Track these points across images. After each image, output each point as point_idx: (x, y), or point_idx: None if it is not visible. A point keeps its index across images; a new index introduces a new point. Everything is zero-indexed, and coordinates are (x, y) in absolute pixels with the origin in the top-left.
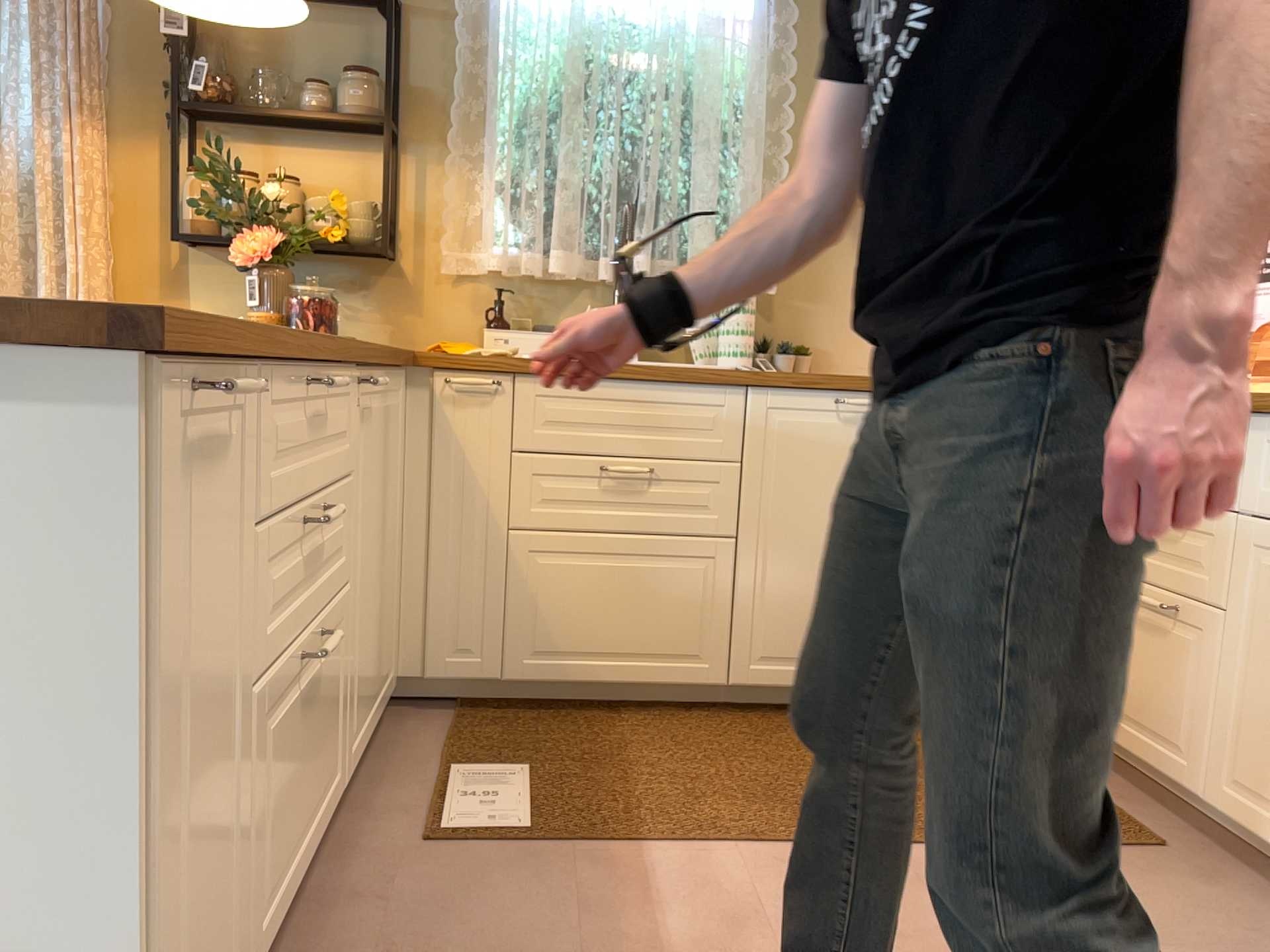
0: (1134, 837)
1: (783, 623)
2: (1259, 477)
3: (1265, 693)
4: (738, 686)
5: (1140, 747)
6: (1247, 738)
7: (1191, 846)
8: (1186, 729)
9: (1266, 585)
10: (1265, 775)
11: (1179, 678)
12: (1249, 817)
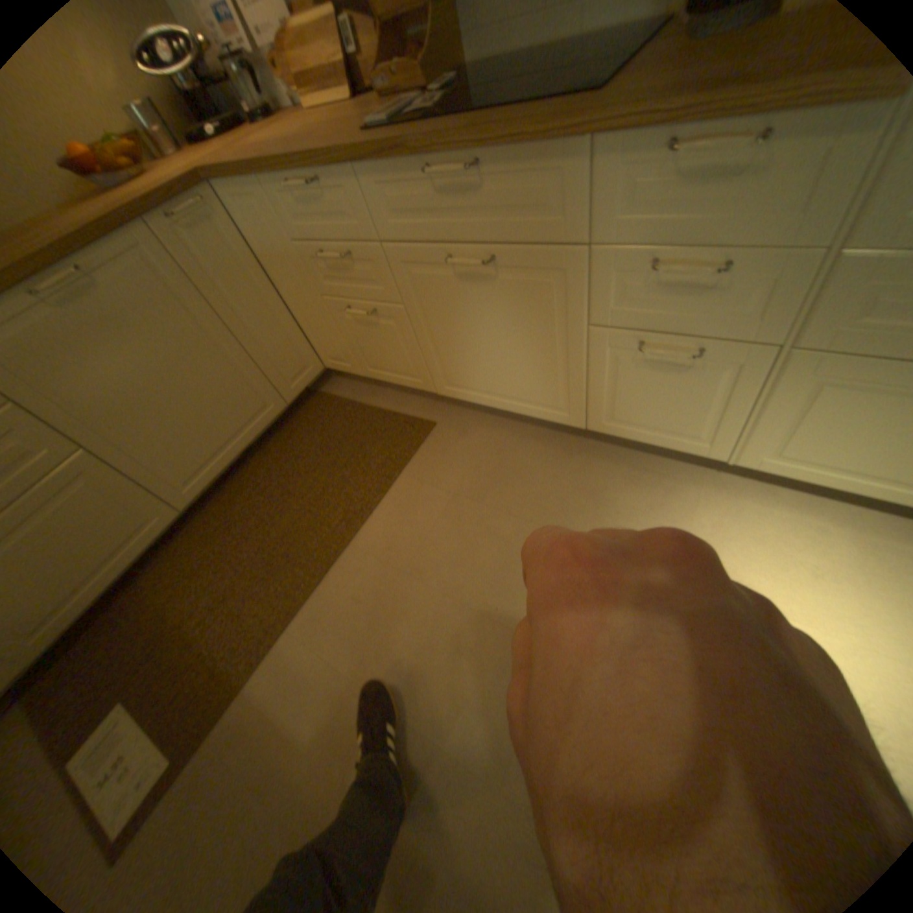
0: (420, 429)
1: (172, 460)
2: (378, 213)
3: (443, 342)
4: (185, 508)
5: (392, 379)
6: (443, 363)
7: (439, 412)
8: (410, 367)
9: (417, 284)
10: (460, 377)
11: (394, 344)
12: (460, 395)
